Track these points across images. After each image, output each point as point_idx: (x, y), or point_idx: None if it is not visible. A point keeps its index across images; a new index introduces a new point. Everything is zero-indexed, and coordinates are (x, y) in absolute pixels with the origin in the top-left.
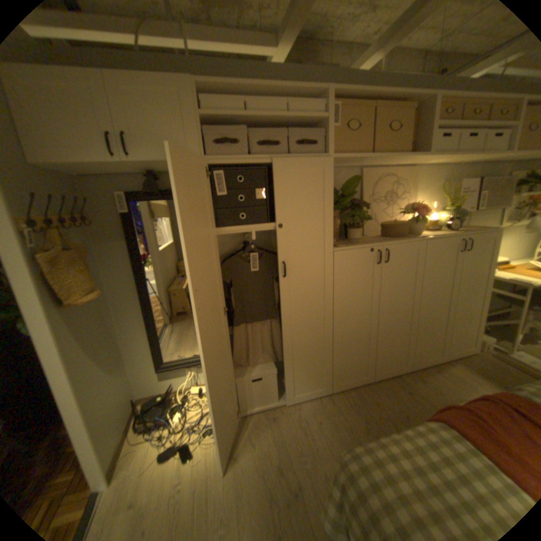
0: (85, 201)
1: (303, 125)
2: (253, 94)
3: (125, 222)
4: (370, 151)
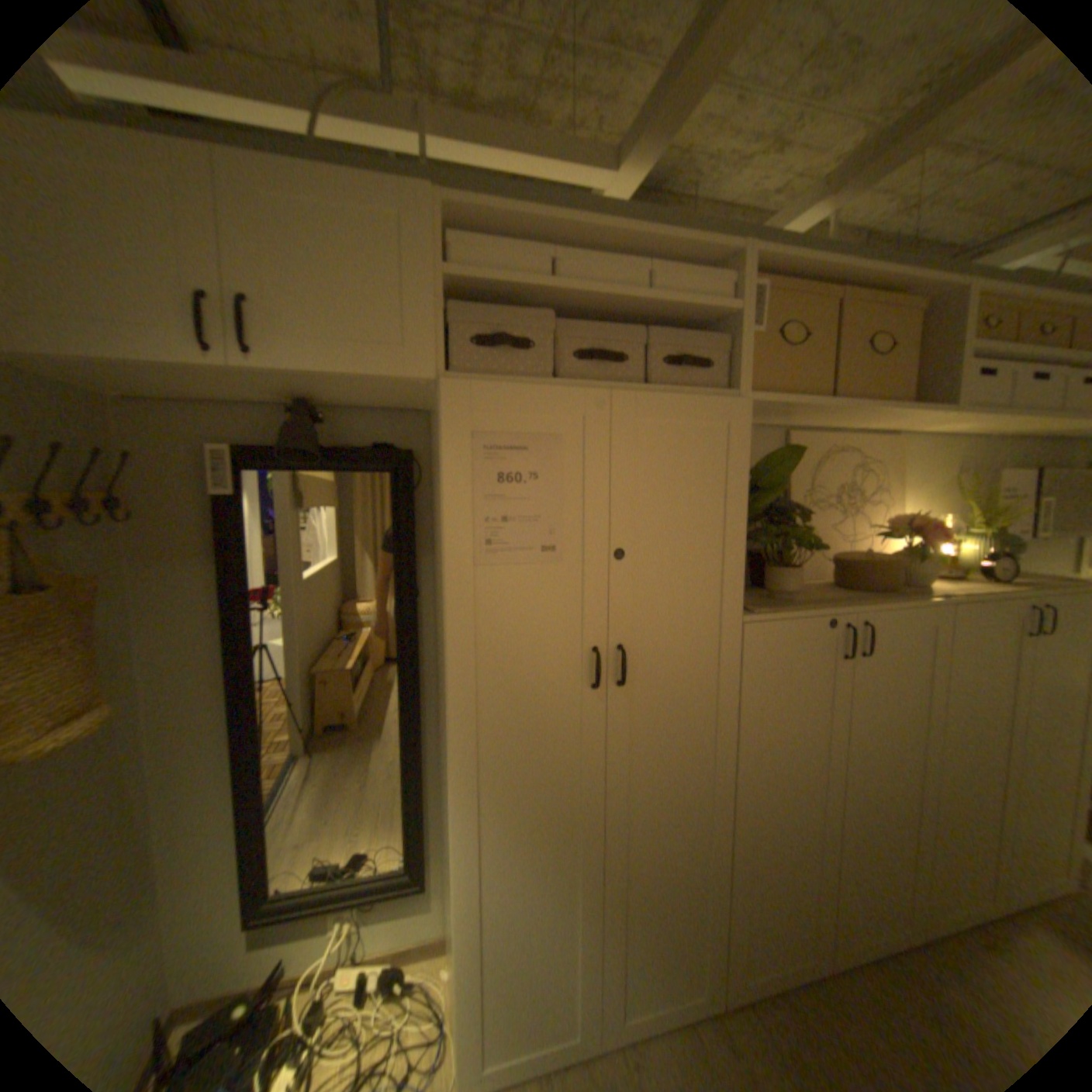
0: (124, 460)
1: (676, 326)
2: (571, 247)
3: (221, 518)
4: (824, 393)
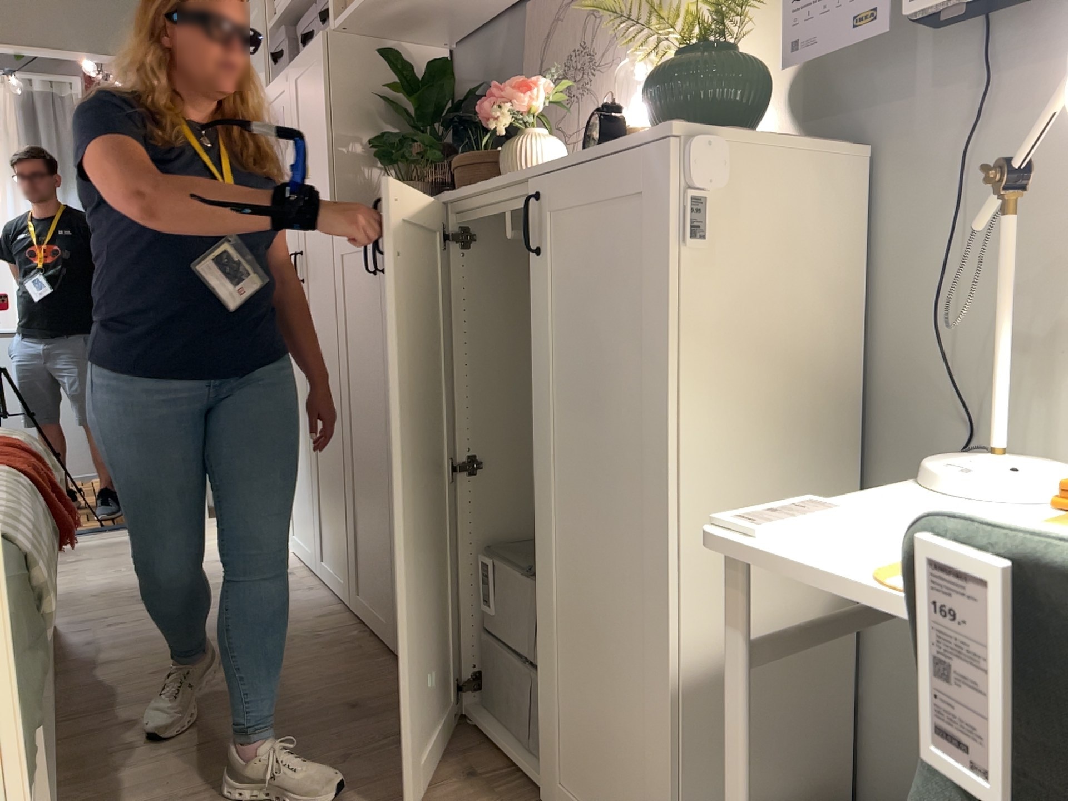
0: None
1: None
2: None
3: None
4: None
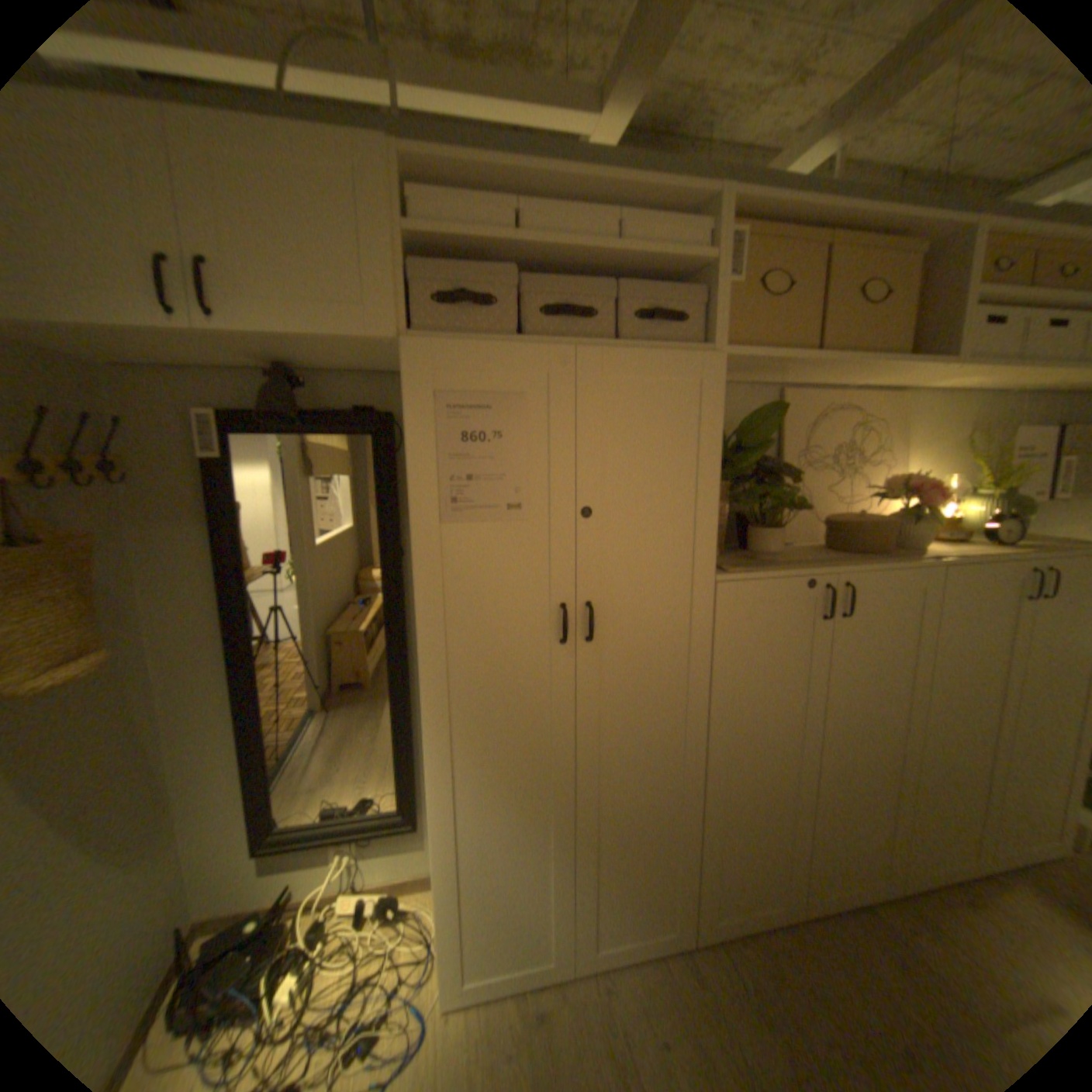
0: (120, 425)
1: (654, 279)
2: (539, 199)
3: (213, 480)
4: (811, 347)
